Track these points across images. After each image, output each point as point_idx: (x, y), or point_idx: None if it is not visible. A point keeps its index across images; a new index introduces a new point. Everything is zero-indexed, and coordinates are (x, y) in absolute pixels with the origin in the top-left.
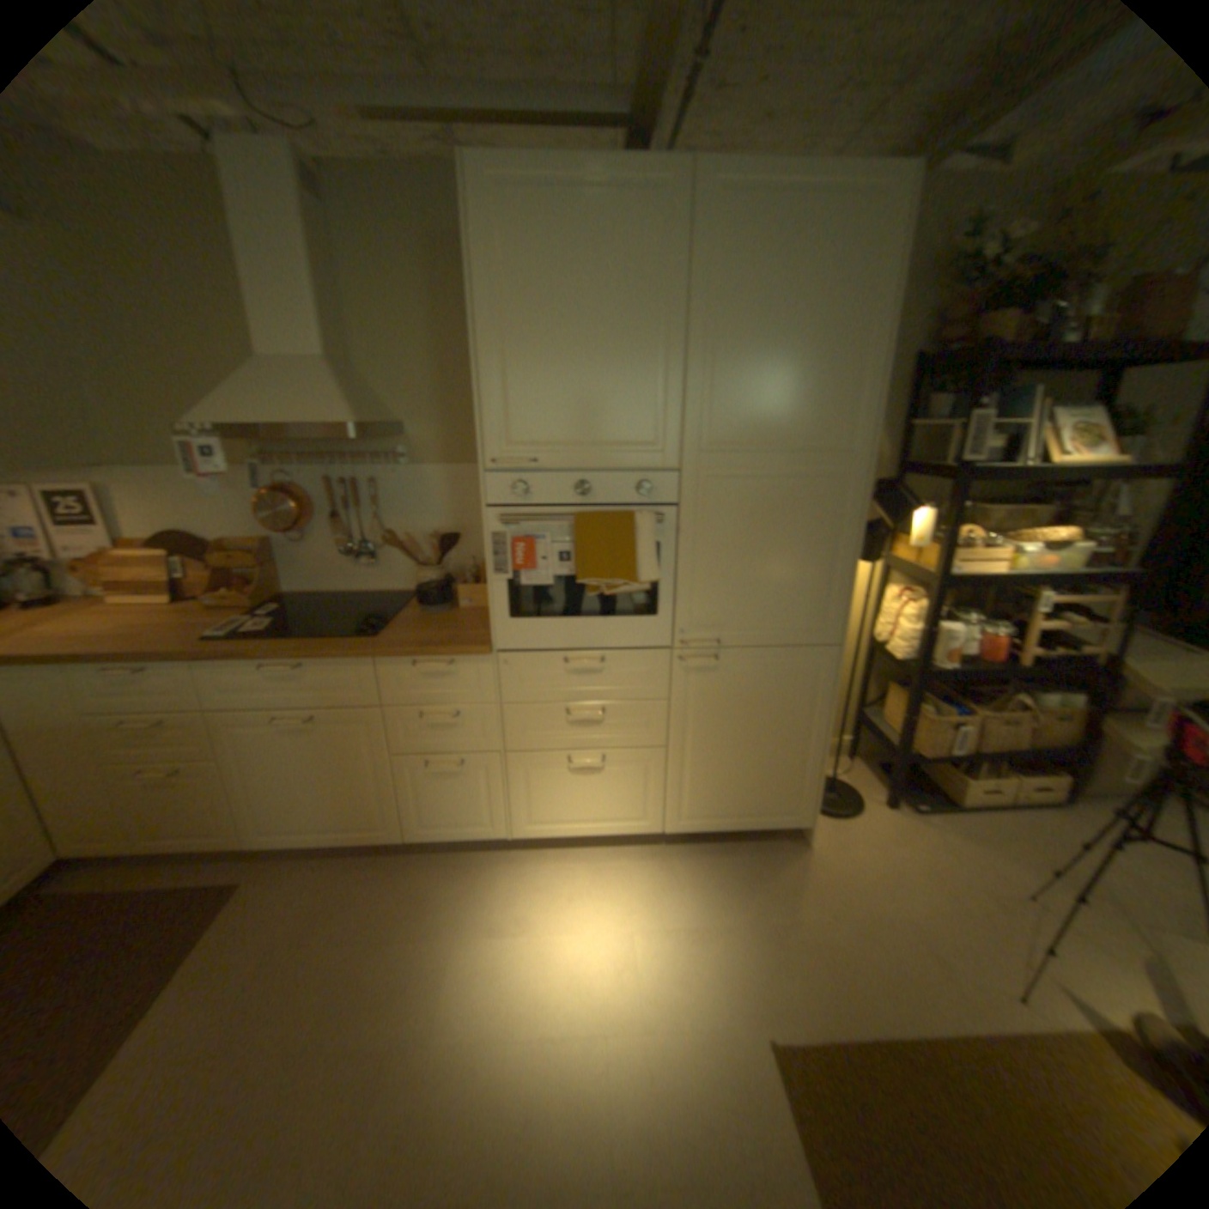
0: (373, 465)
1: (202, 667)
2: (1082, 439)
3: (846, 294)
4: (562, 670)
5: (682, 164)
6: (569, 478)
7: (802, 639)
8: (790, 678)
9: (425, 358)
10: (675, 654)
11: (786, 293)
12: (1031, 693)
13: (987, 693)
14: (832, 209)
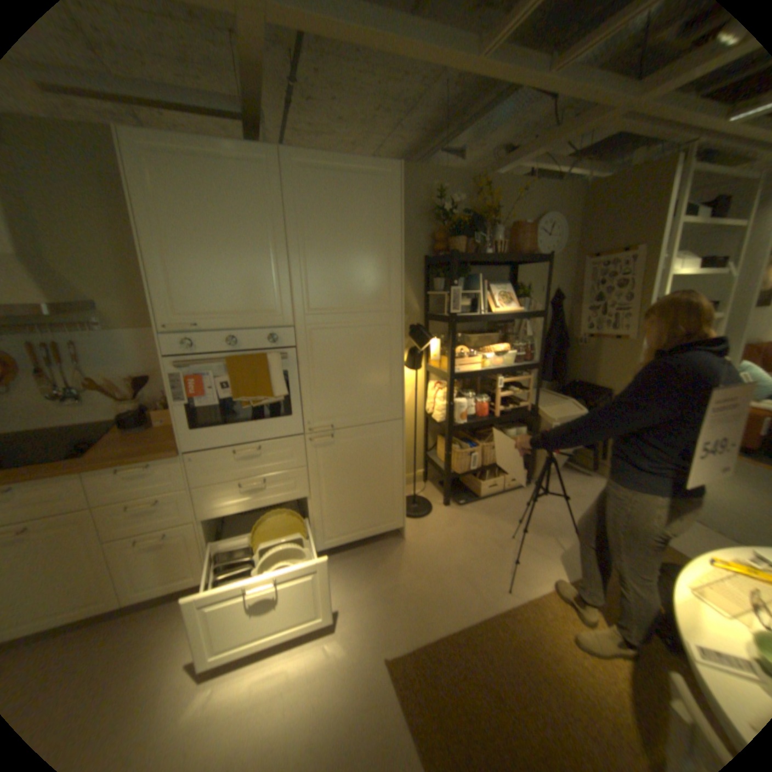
0: (70, 333)
1: None
2: (503, 300)
3: (374, 228)
4: (232, 460)
5: (270, 151)
6: (221, 335)
7: (380, 419)
8: (377, 442)
9: (108, 257)
10: (306, 438)
11: (342, 226)
12: (503, 430)
13: (483, 433)
14: (360, 183)
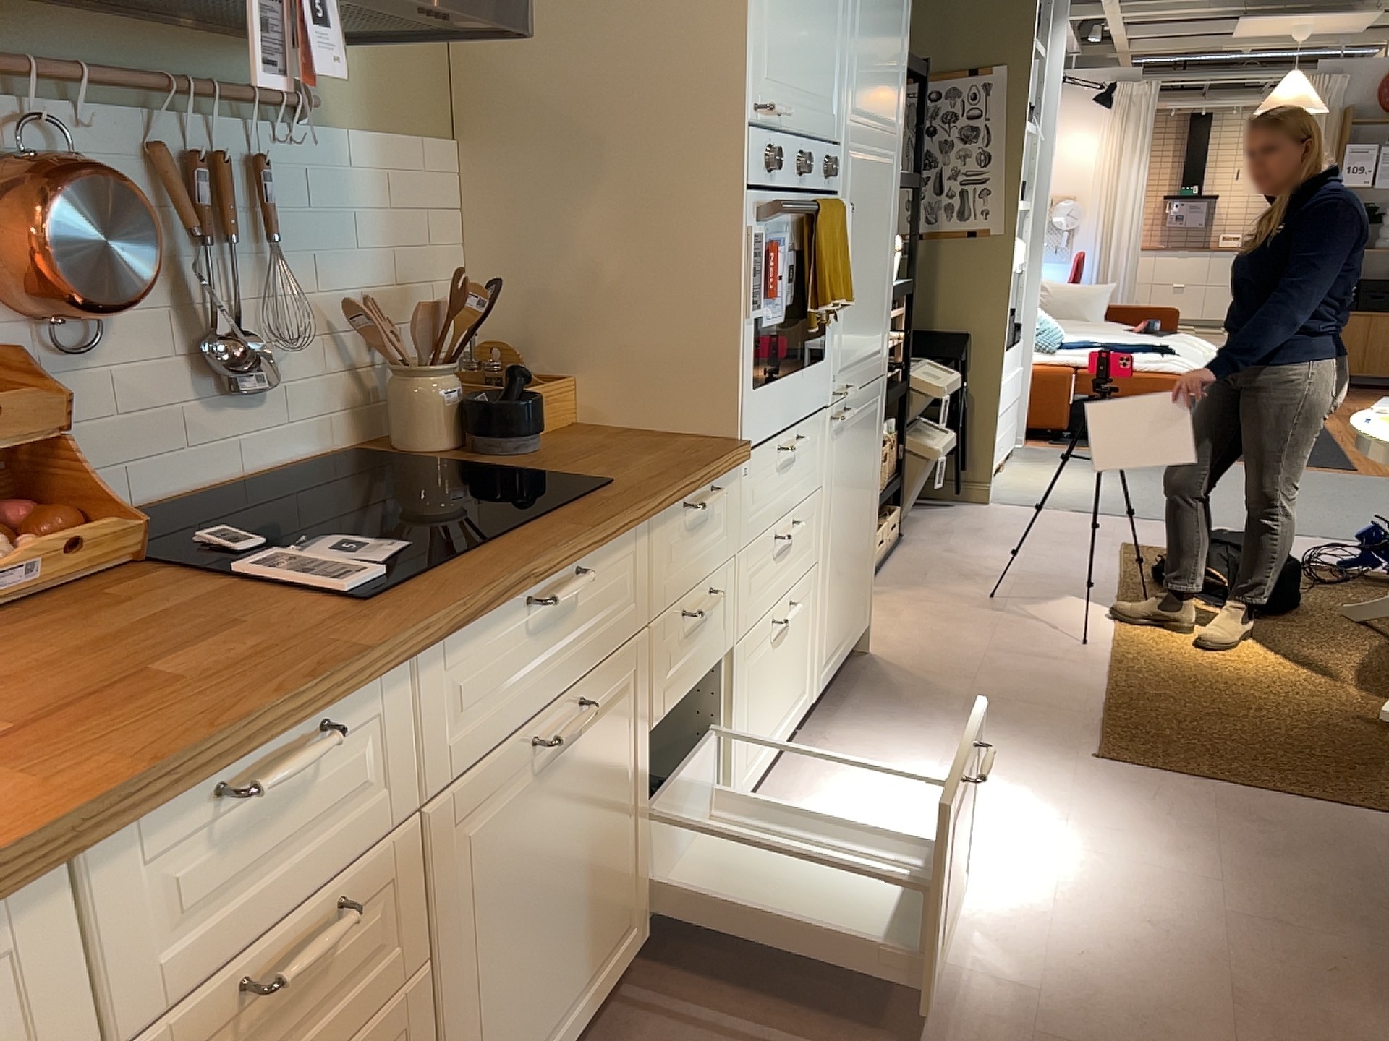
0: (247, 121)
1: (429, 659)
2: None
3: None
4: (776, 468)
5: None
6: (794, 147)
7: (875, 370)
8: (870, 424)
9: None
10: (828, 413)
11: None
12: None
13: None
14: None
